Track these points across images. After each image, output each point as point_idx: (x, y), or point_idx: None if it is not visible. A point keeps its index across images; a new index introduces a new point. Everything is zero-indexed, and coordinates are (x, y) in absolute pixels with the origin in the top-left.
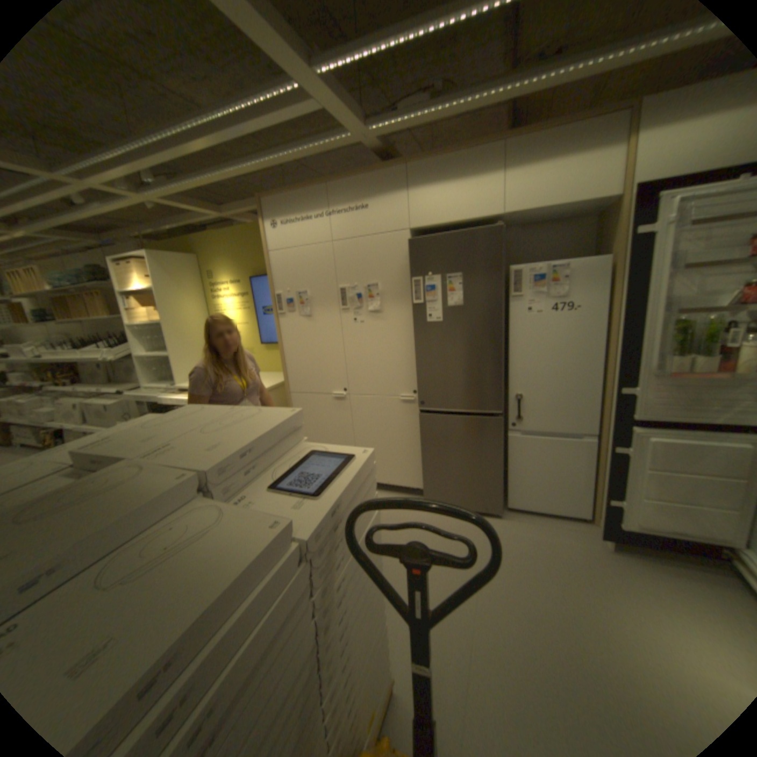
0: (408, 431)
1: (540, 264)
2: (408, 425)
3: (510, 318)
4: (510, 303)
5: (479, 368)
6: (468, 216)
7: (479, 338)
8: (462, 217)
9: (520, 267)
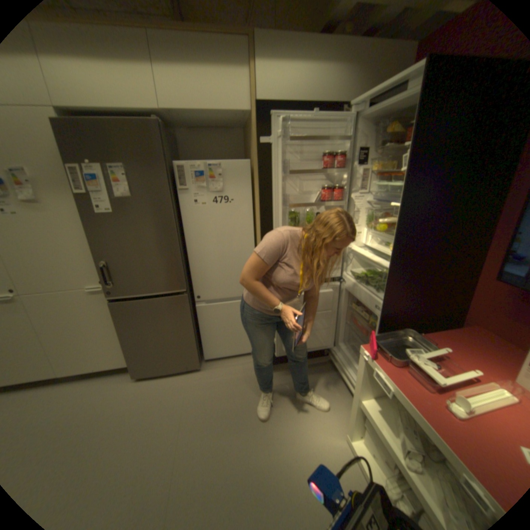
0: (102, 320)
1: (198, 161)
2: (100, 315)
3: (181, 209)
4: (179, 195)
5: (158, 255)
6: (121, 104)
7: (153, 228)
8: (115, 104)
9: (181, 162)
